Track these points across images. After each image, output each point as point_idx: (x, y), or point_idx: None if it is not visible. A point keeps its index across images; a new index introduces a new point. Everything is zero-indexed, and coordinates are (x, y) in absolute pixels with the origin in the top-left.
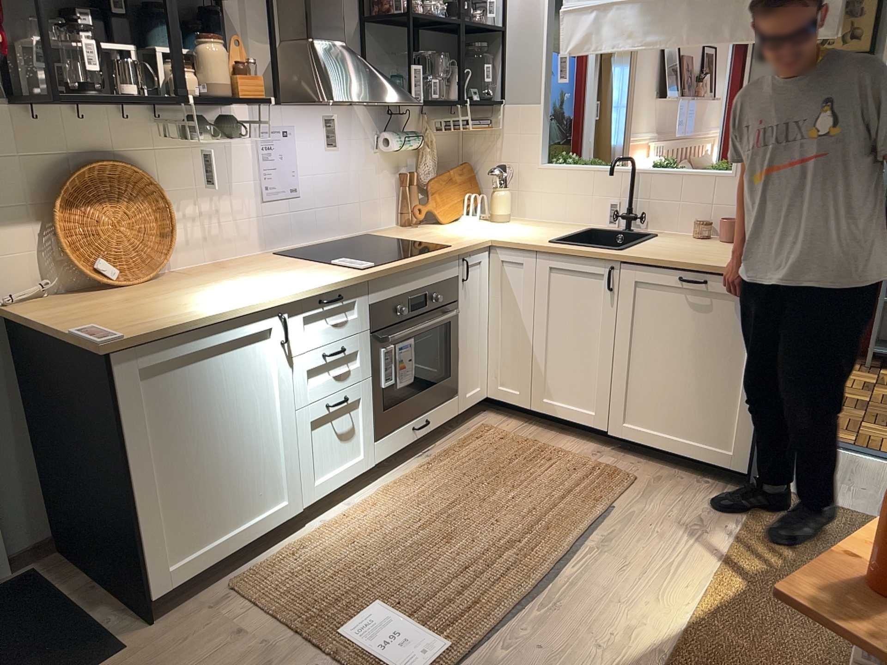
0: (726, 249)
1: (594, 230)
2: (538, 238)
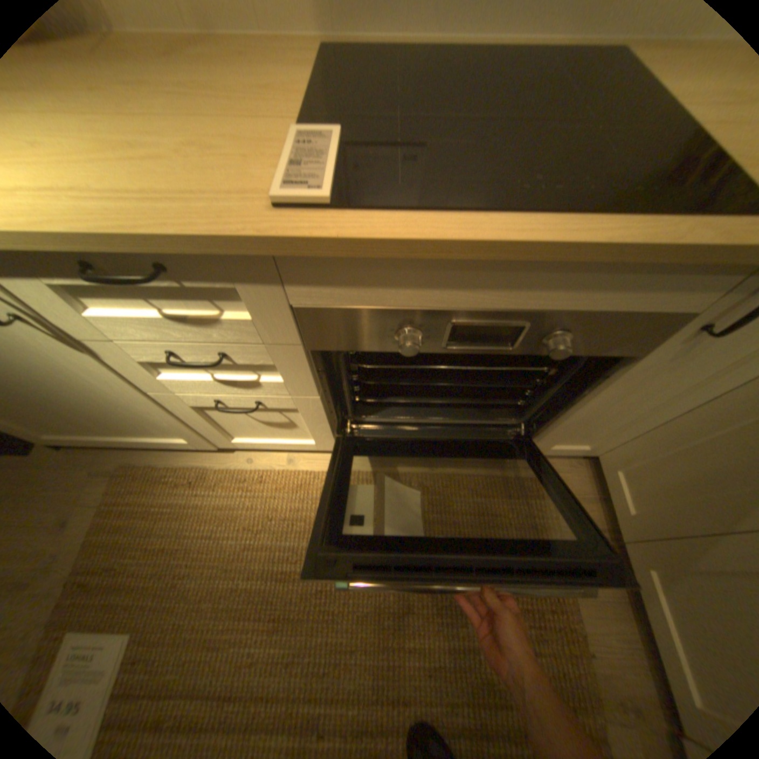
0: None
1: None
2: None
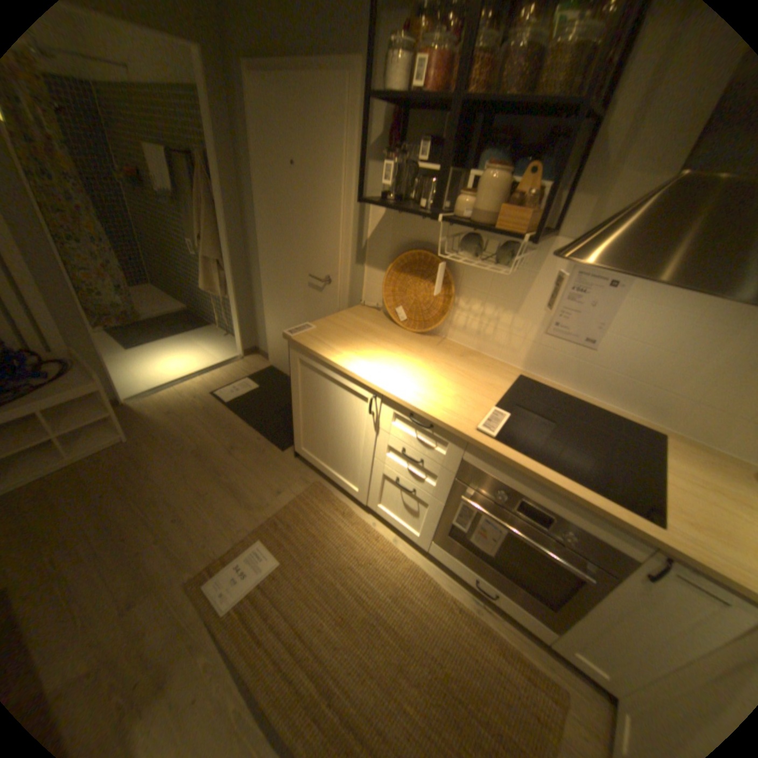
0: None
1: None
2: None
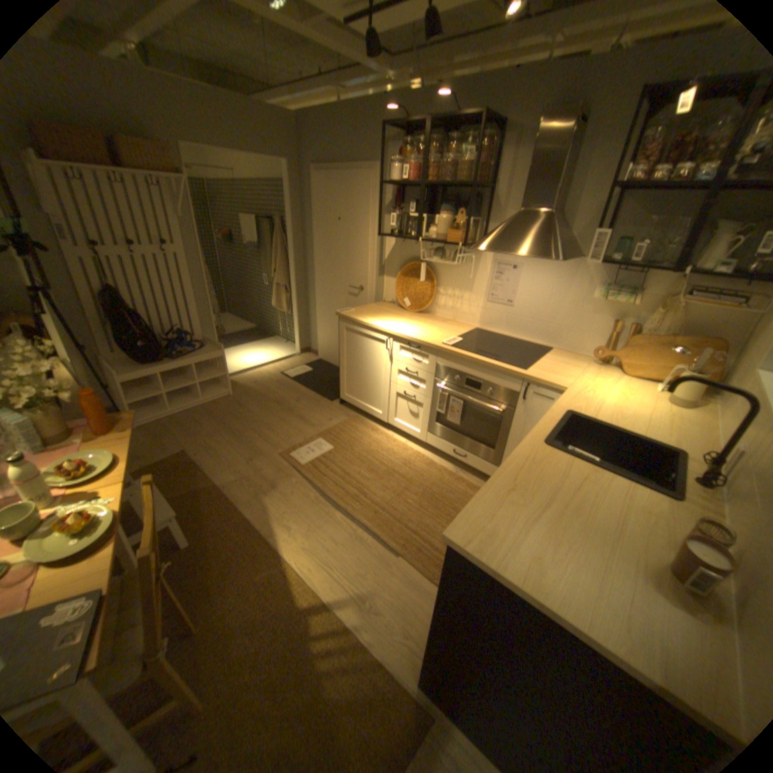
0: (602, 543)
1: (678, 455)
2: (585, 410)
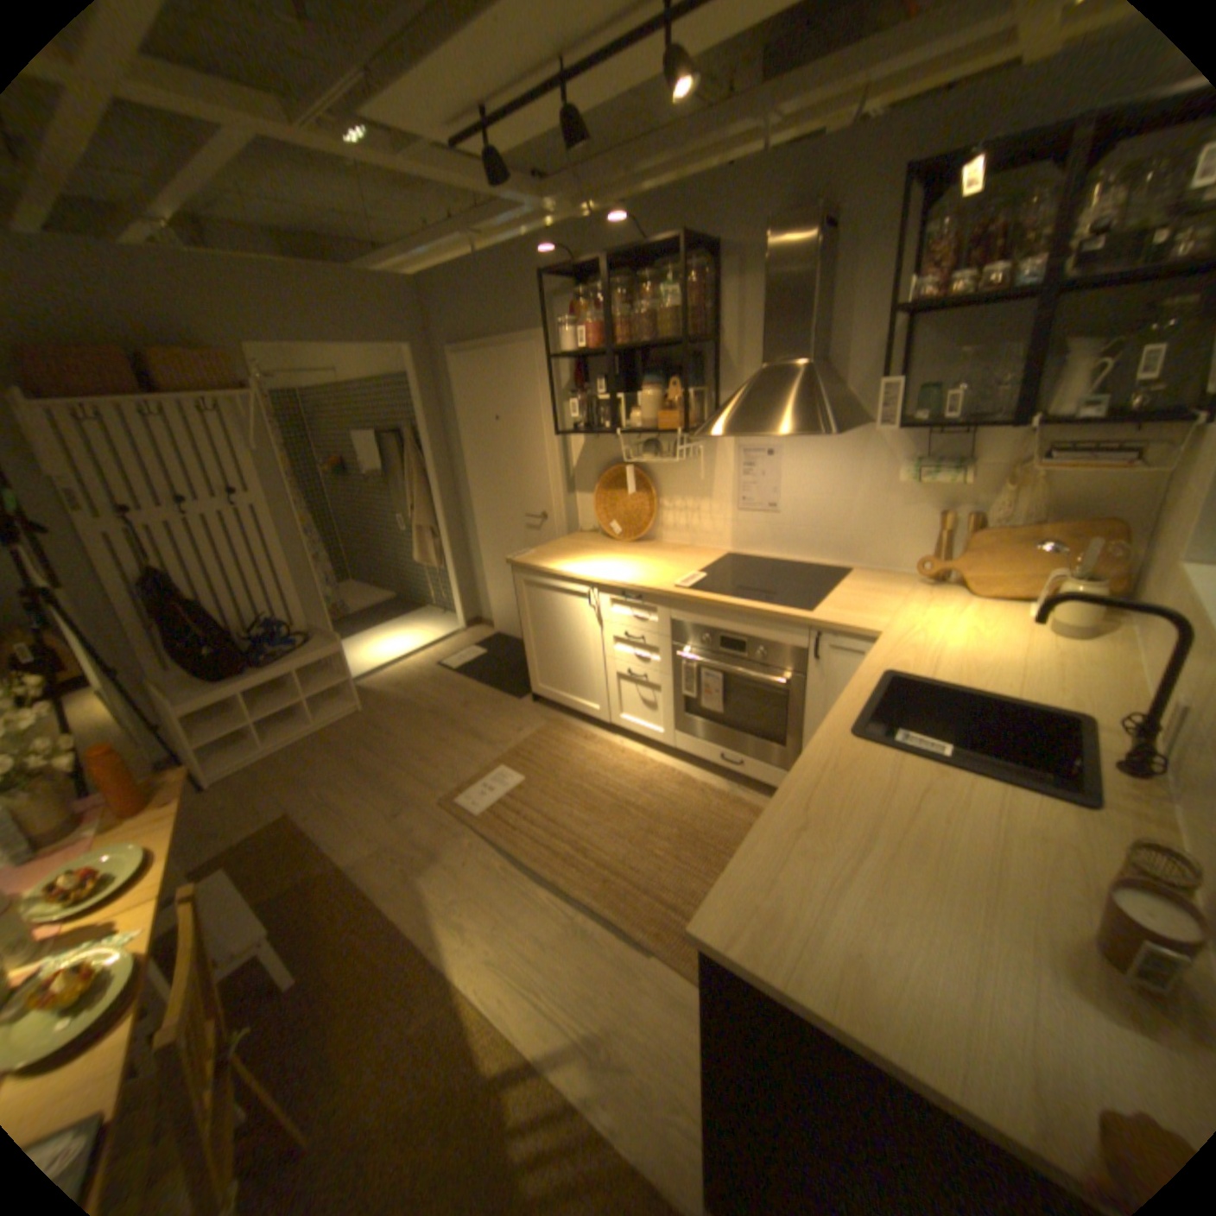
0: (968, 909)
1: (1080, 723)
2: (914, 665)
